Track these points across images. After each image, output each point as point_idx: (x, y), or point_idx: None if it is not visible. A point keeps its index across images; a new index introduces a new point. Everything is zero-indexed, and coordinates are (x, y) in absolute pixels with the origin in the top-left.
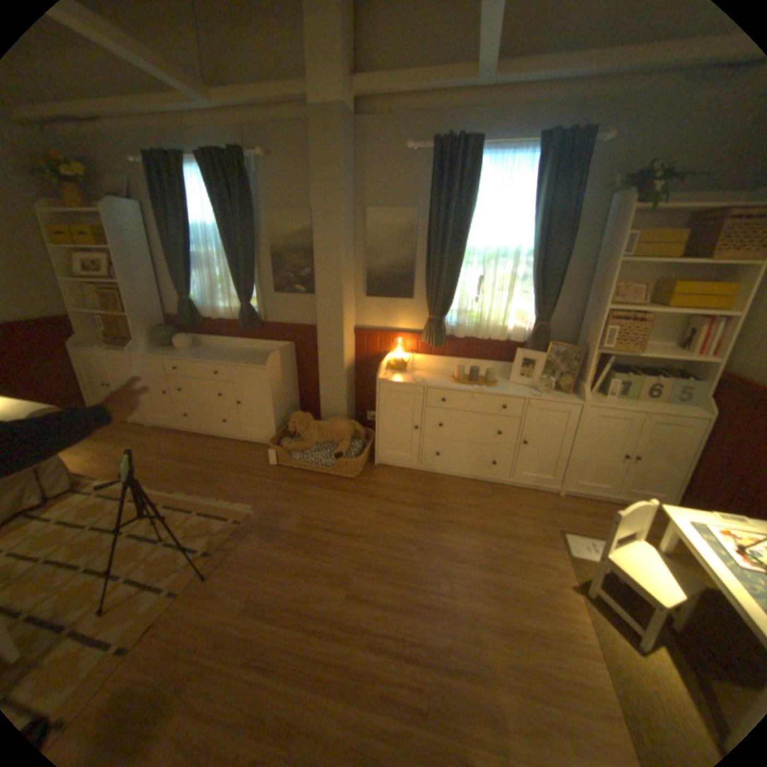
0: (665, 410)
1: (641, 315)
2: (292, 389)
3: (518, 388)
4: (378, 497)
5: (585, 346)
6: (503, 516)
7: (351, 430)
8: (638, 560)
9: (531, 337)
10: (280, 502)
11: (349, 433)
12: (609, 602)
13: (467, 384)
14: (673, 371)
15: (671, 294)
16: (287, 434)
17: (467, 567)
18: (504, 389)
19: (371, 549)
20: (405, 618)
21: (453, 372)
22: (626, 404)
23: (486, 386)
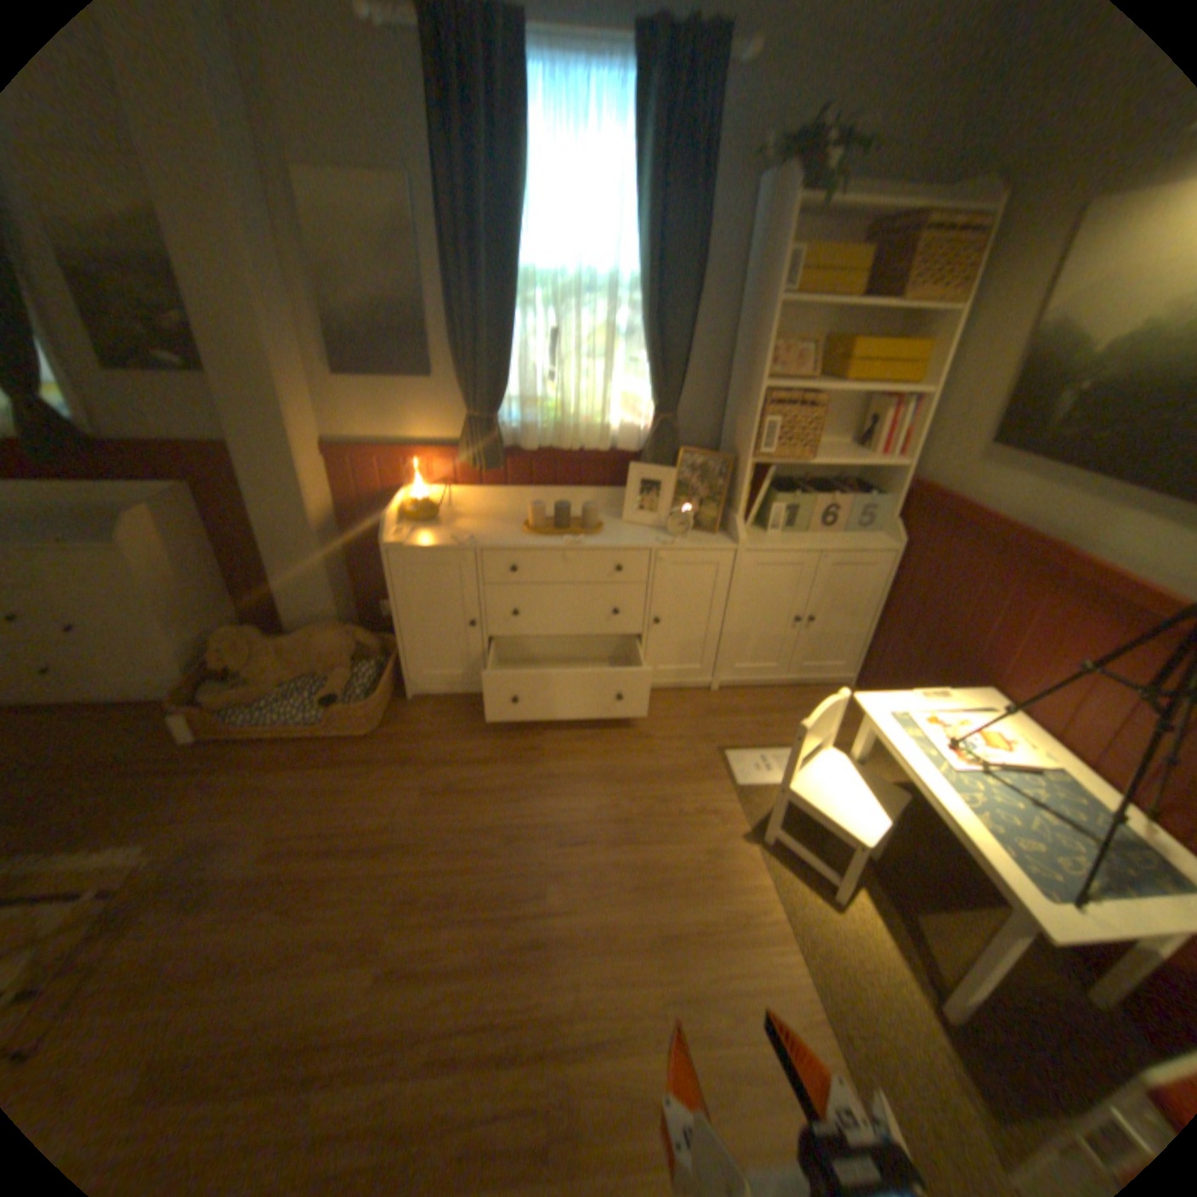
0: (843, 545)
1: (808, 397)
2: (204, 582)
3: (636, 534)
4: (419, 761)
5: (732, 454)
6: (634, 745)
7: (347, 646)
8: (827, 781)
9: (650, 444)
10: (211, 822)
11: (345, 654)
12: (791, 844)
13: (553, 537)
14: (848, 483)
15: (847, 361)
16: (210, 676)
17: (587, 851)
18: (615, 539)
19: (414, 869)
20: (490, 983)
21: (527, 514)
22: (793, 541)
23: (586, 536)
